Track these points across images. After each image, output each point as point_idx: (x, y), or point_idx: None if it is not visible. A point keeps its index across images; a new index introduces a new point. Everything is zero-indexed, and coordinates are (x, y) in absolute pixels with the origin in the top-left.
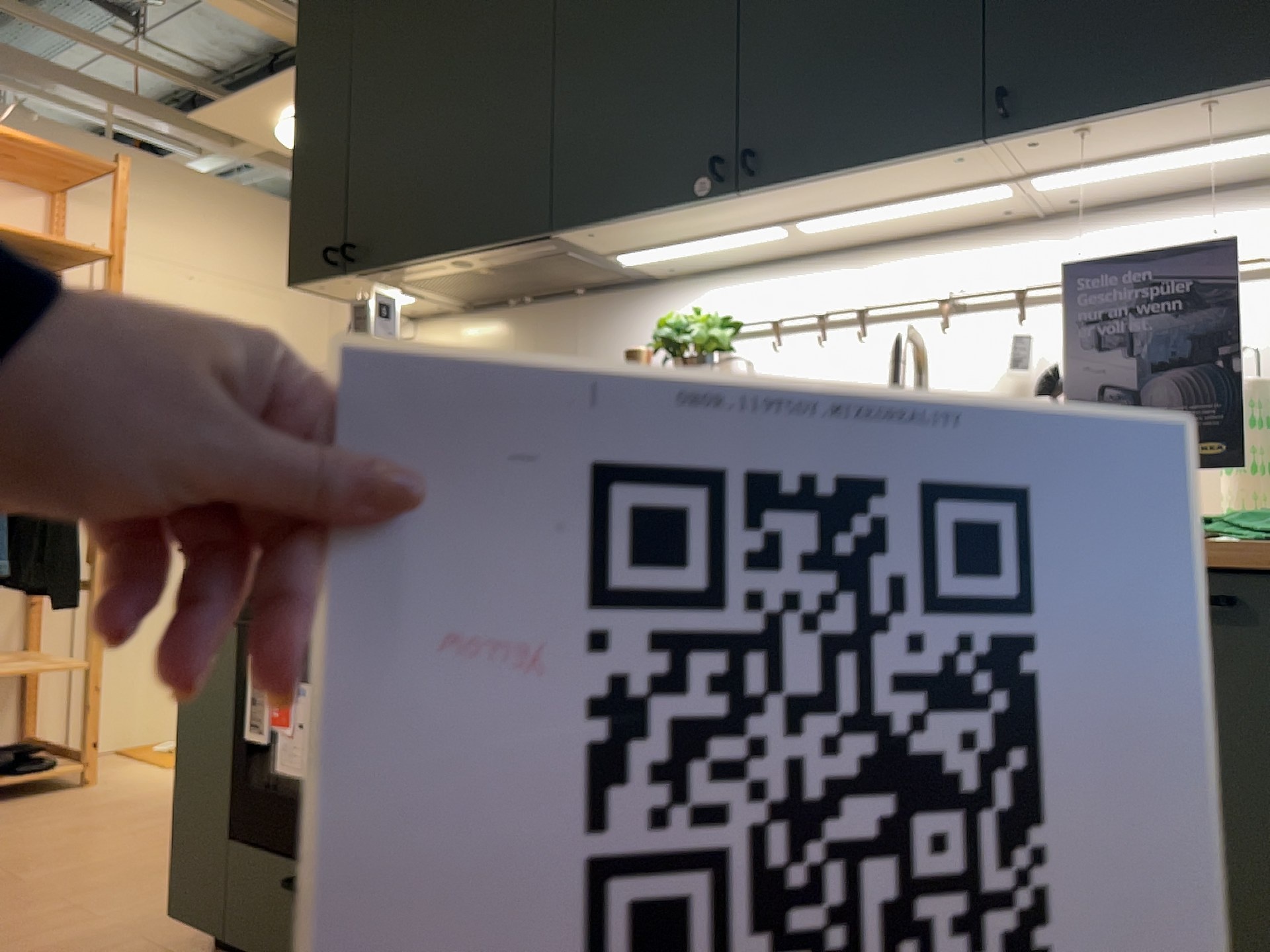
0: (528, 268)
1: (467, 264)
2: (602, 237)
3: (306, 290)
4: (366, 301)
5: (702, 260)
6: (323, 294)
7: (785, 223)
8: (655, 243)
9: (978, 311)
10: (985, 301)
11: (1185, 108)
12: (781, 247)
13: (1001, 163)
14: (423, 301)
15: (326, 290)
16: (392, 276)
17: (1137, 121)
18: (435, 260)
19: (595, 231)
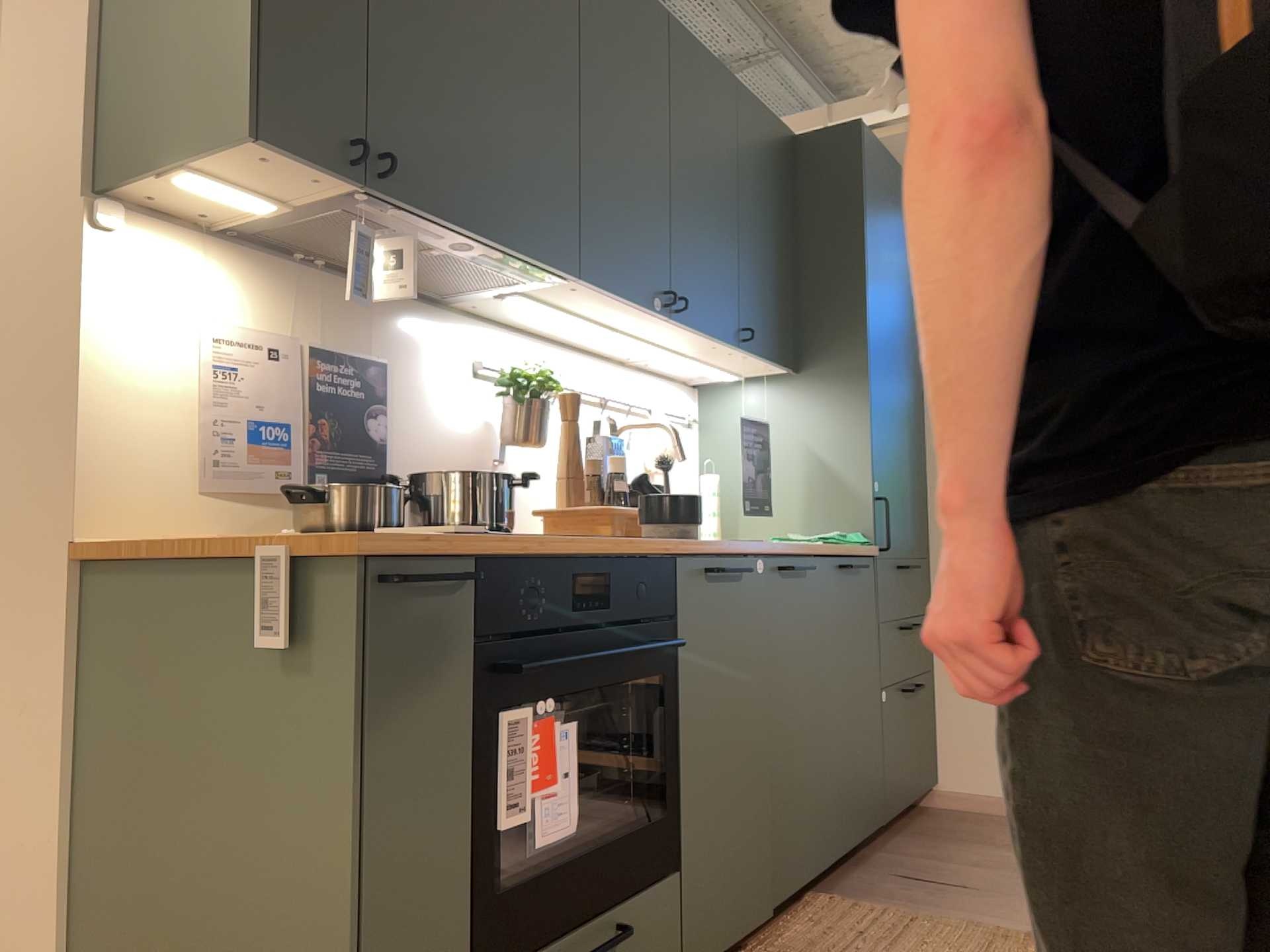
0: (452, 265)
1: (458, 246)
2: (565, 288)
3: (247, 148)
4: (370, 231)
5: (498, 309)
6: (229, 156)
7: (615, 327)
8: (552, 301)
9: (596, 404)
10: (613, 402)
11: (766, 362)
12: (546, 325)
13: (711, 350)
14: (242, 211)
15: (254, 160)
16: (384, 212)
17: (754, 359)
18: (465, 235)
19: (581, 287)
